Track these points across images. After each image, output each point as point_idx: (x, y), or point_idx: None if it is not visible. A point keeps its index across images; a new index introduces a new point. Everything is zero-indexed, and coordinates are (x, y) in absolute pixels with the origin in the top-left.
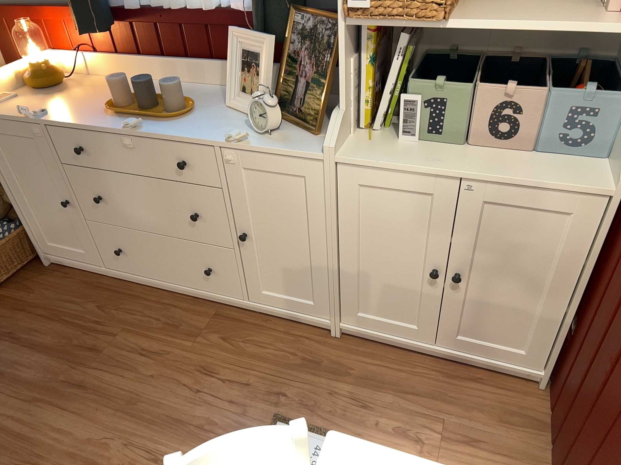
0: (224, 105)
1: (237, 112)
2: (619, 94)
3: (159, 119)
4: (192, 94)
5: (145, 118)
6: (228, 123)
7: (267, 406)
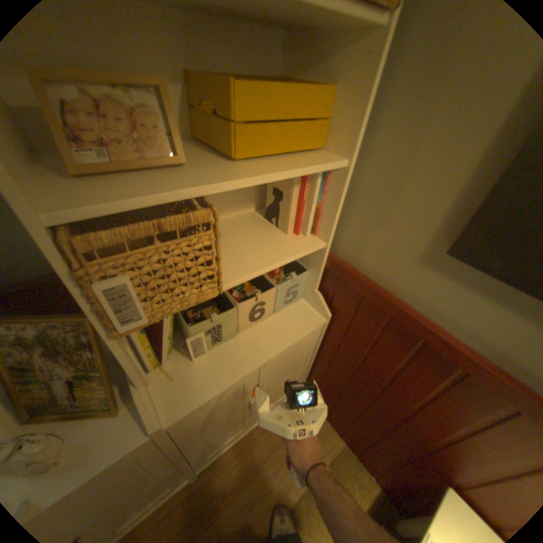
0: None
1: None
2: (304, 268)
3: None
4: None
5: None
6: None
7: None
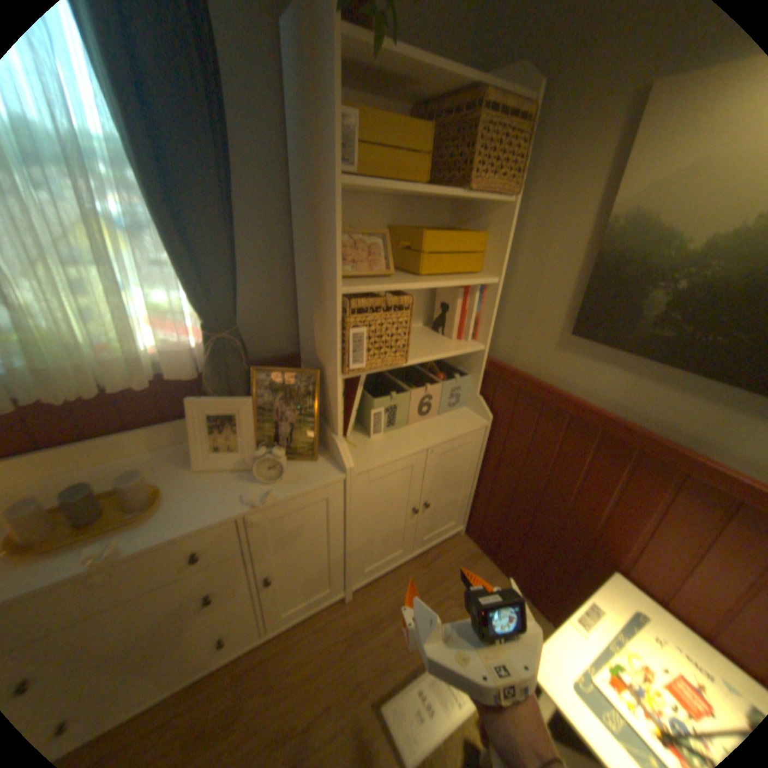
0: (182, 472)
1: (208, 472)
2: (465, 374)
3: (117, 528)
4: (116, 476)
5: (92, 537)
6: (216, 489)
7: (361, 712)
